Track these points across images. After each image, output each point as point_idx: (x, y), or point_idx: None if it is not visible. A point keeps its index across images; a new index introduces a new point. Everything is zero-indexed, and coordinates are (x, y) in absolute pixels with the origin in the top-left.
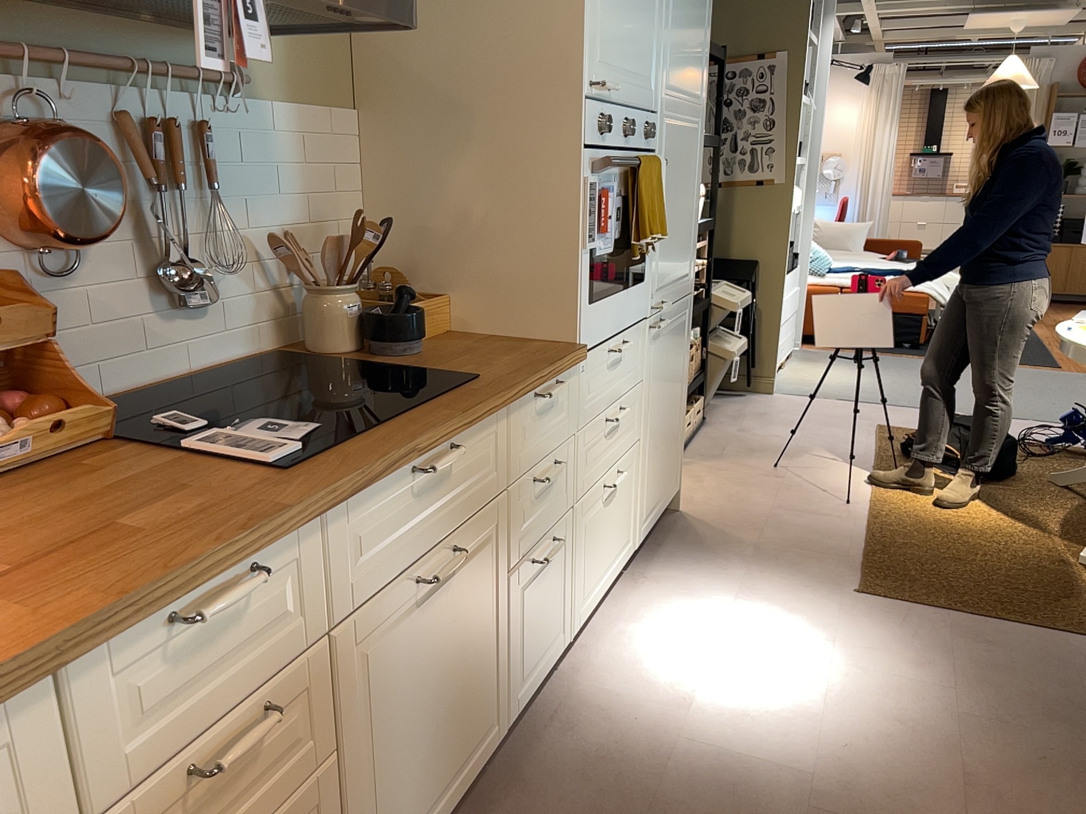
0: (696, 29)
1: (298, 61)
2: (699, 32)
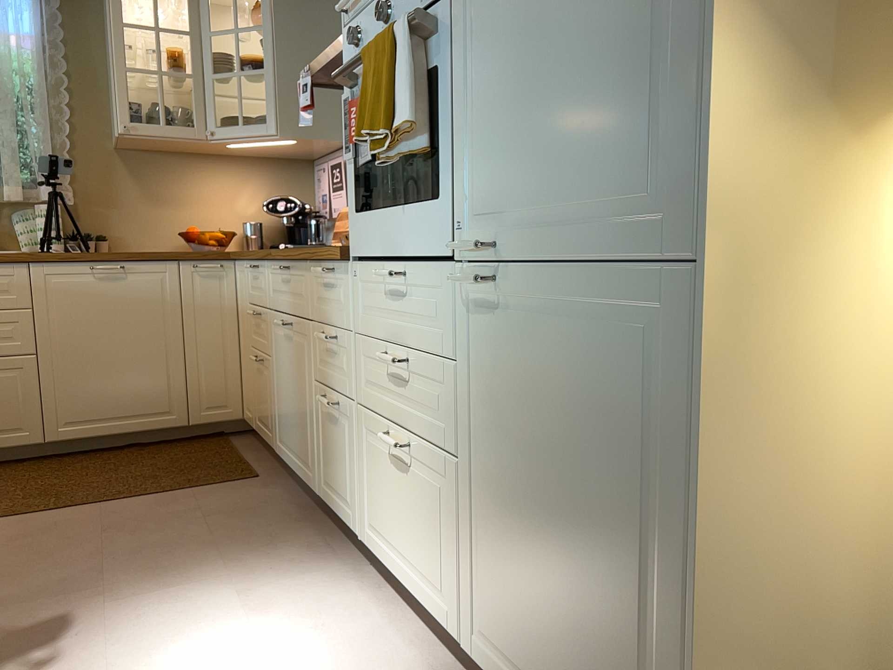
0: None
1: None
2: None
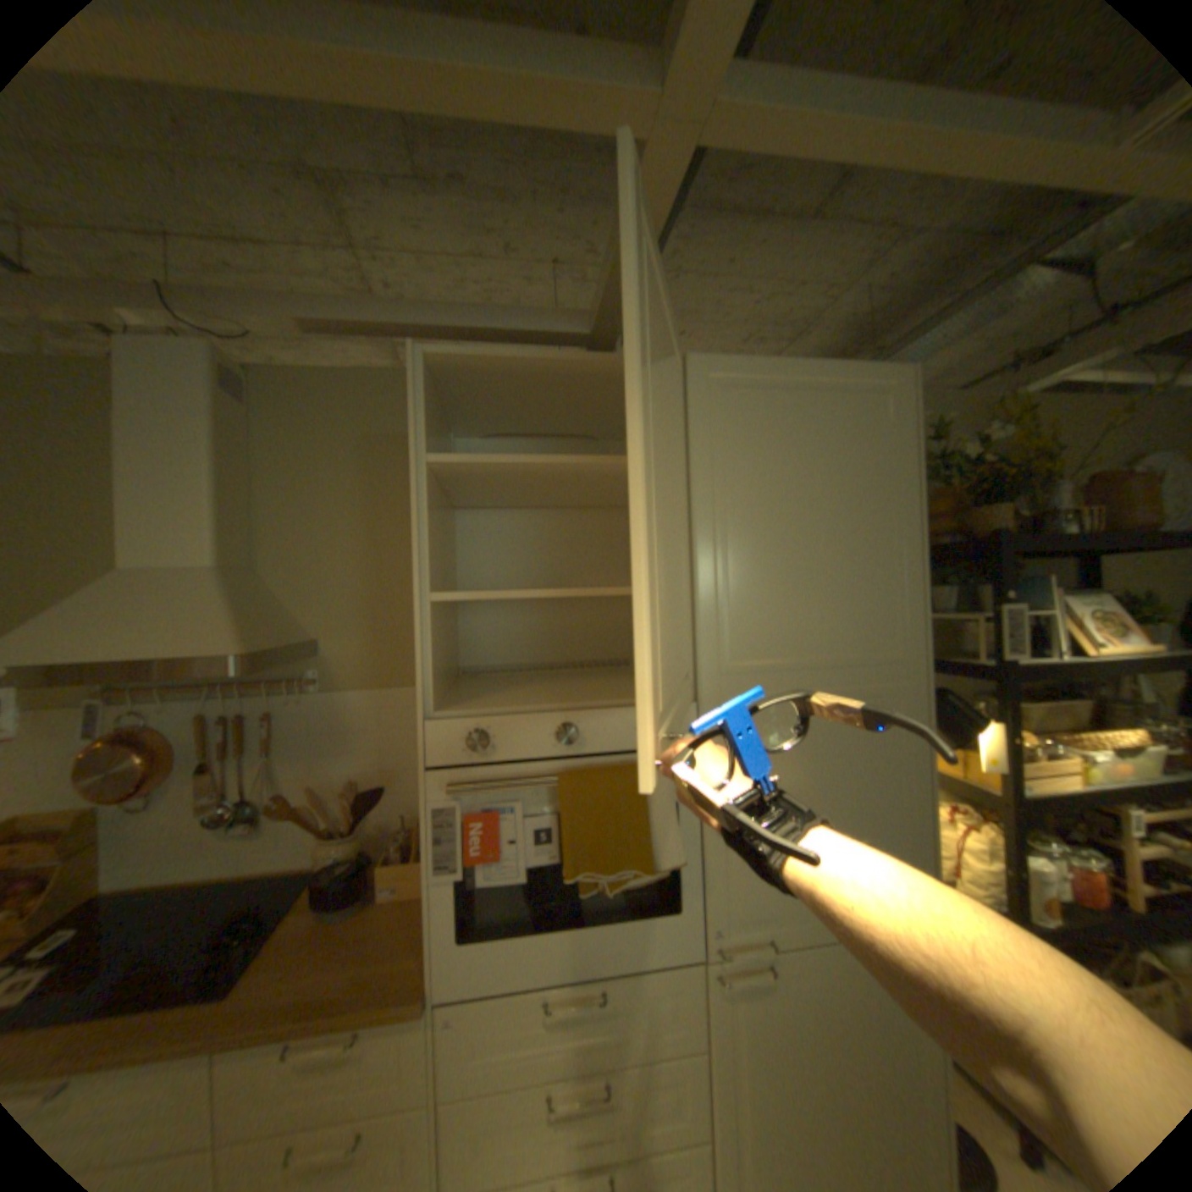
0: (844, 572)
1: (382, 657)
2: (861, 571)
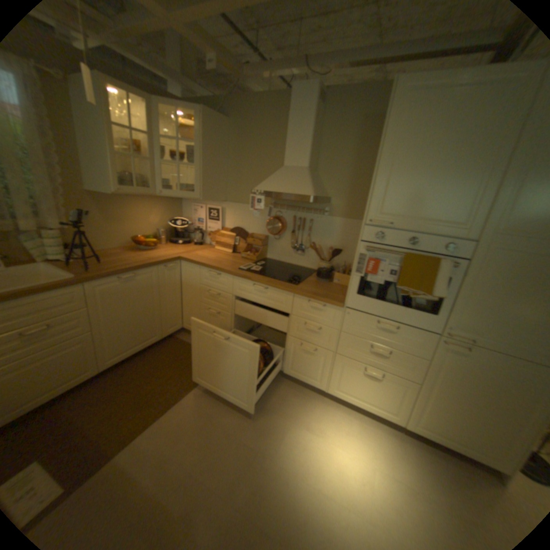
0: None
1: (349, 207)
2: None
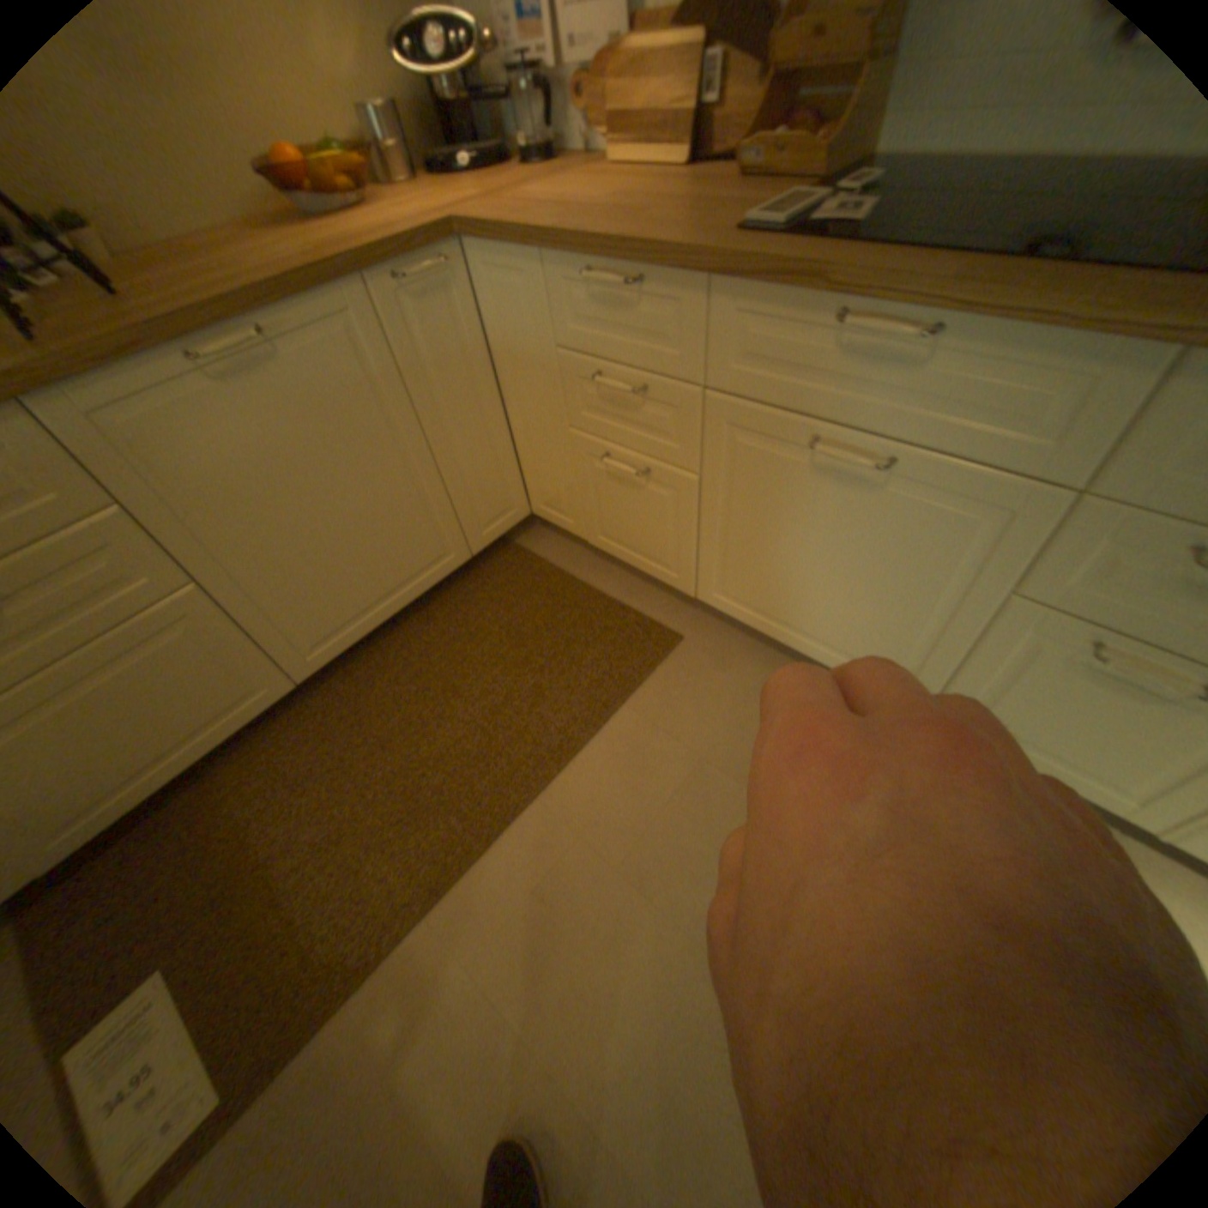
0: None
1: None
2: None
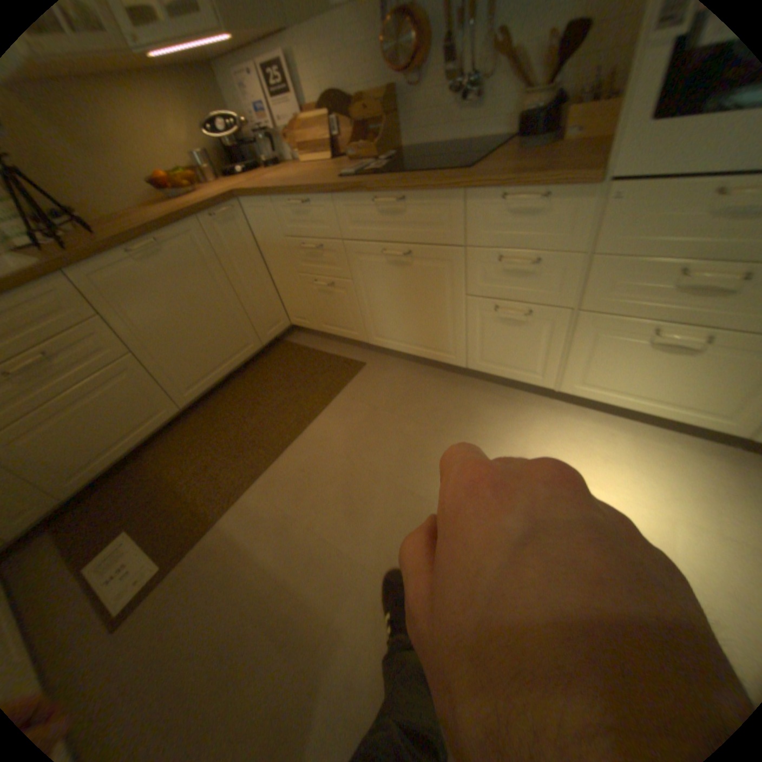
0: None
1: None
2: None
